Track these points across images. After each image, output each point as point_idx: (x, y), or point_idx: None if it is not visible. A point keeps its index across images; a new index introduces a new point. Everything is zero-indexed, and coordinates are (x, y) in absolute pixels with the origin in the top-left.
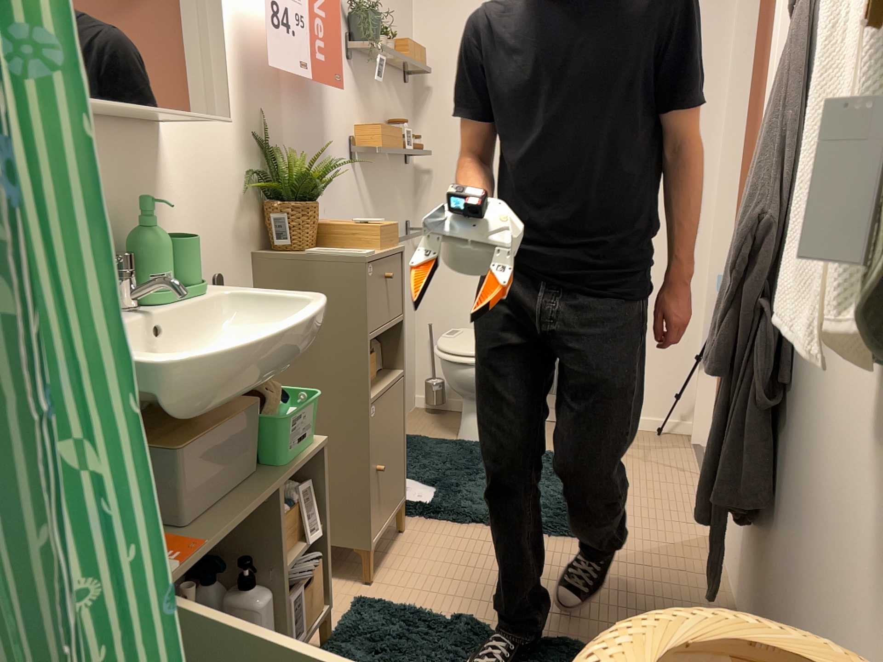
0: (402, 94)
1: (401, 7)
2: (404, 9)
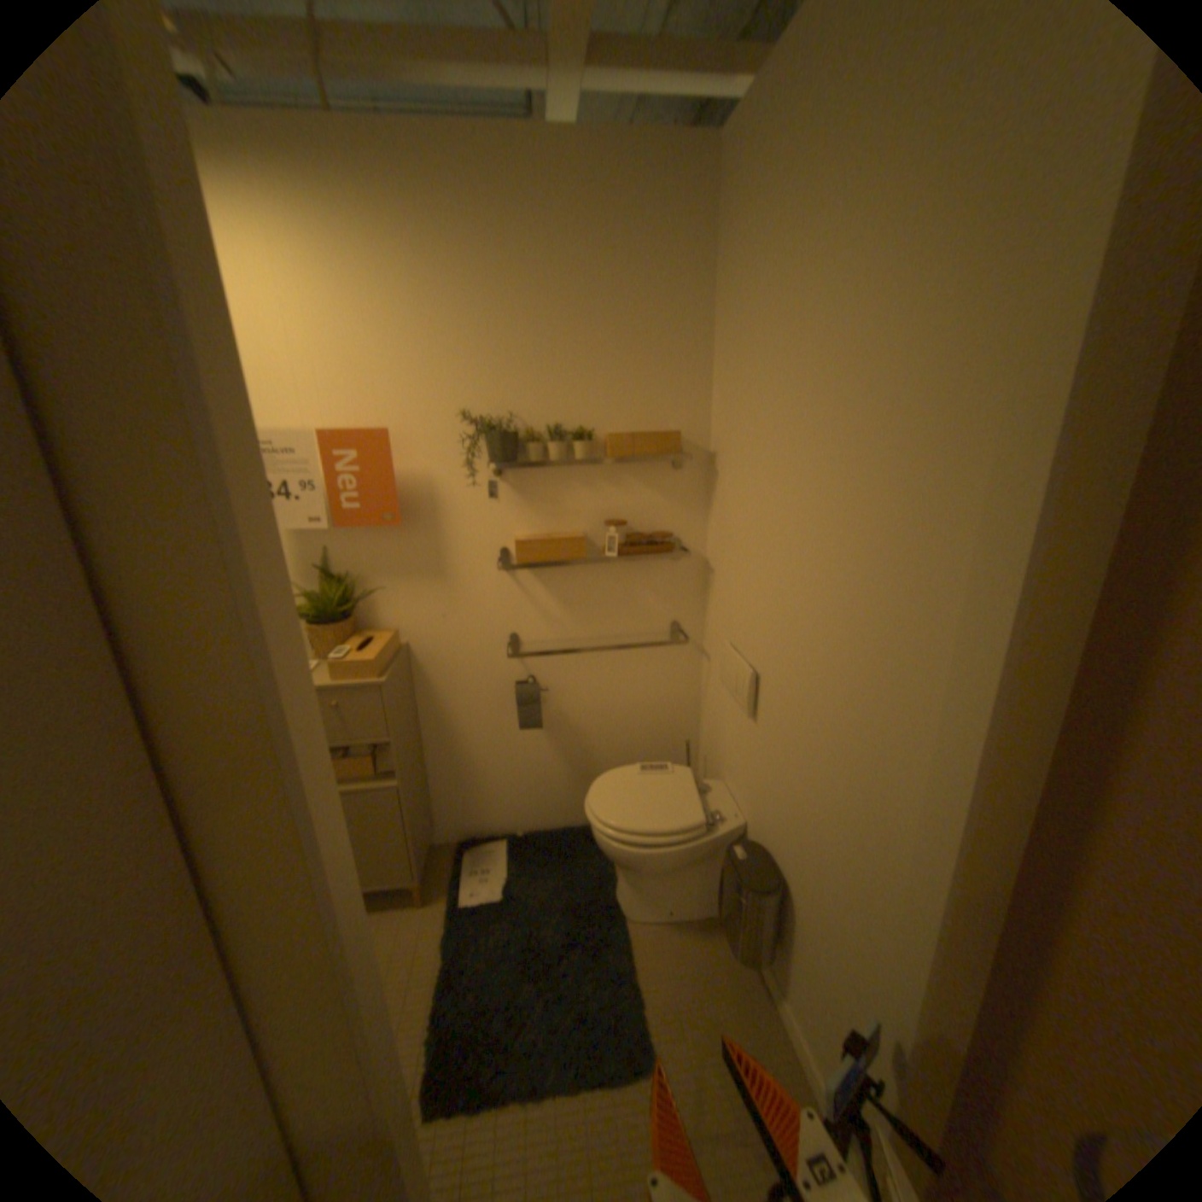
0: (664, 476)
1: (665, 370)
2: (673, 370)
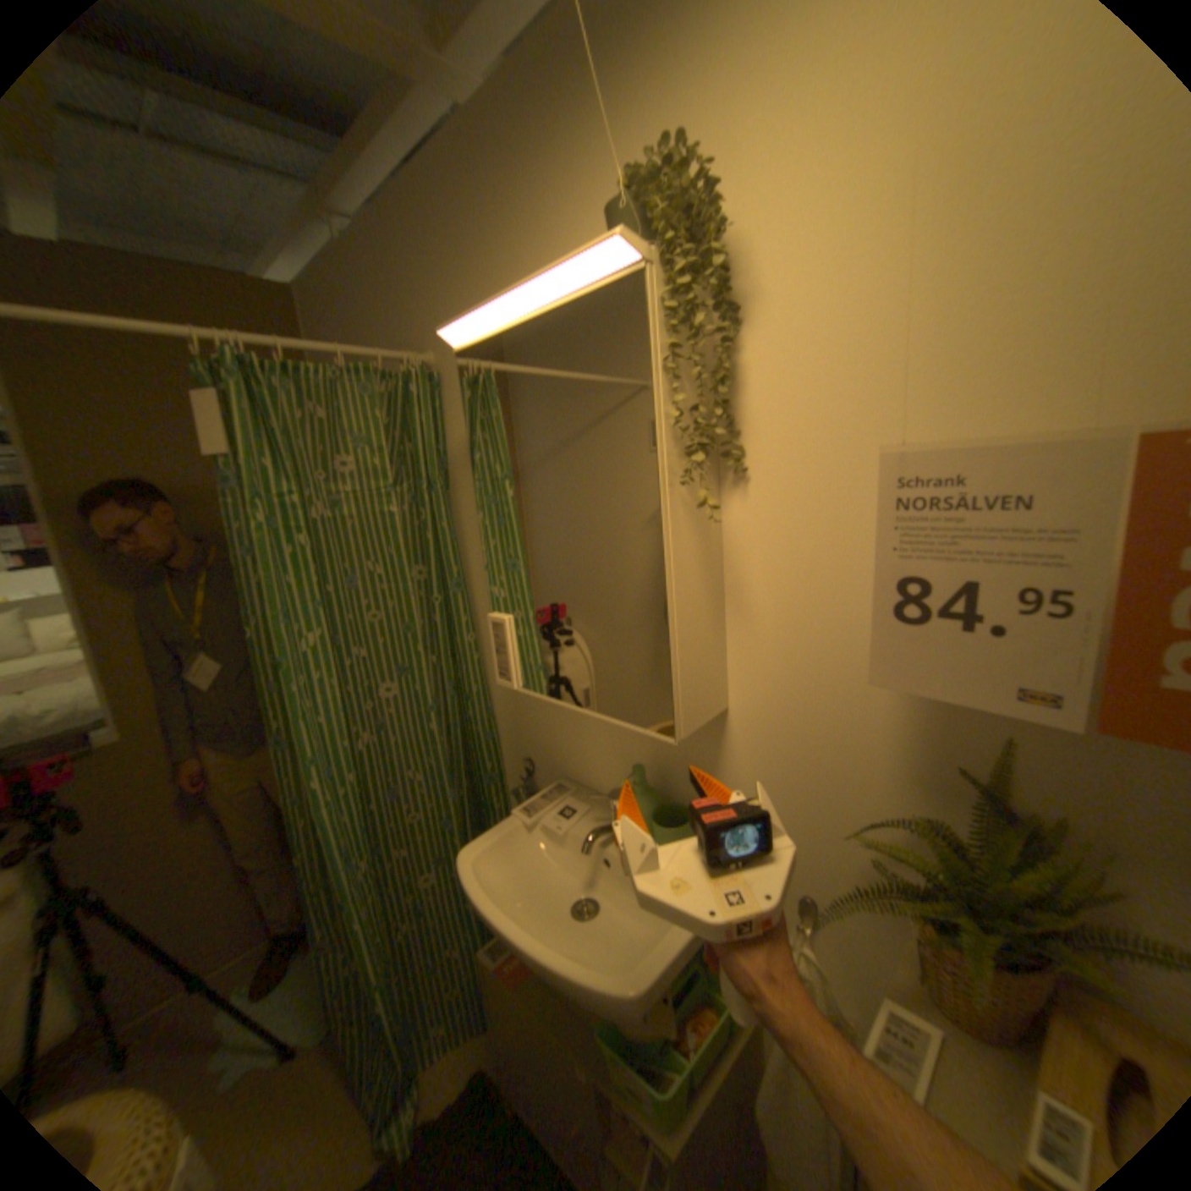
0: None
1: None
2: None
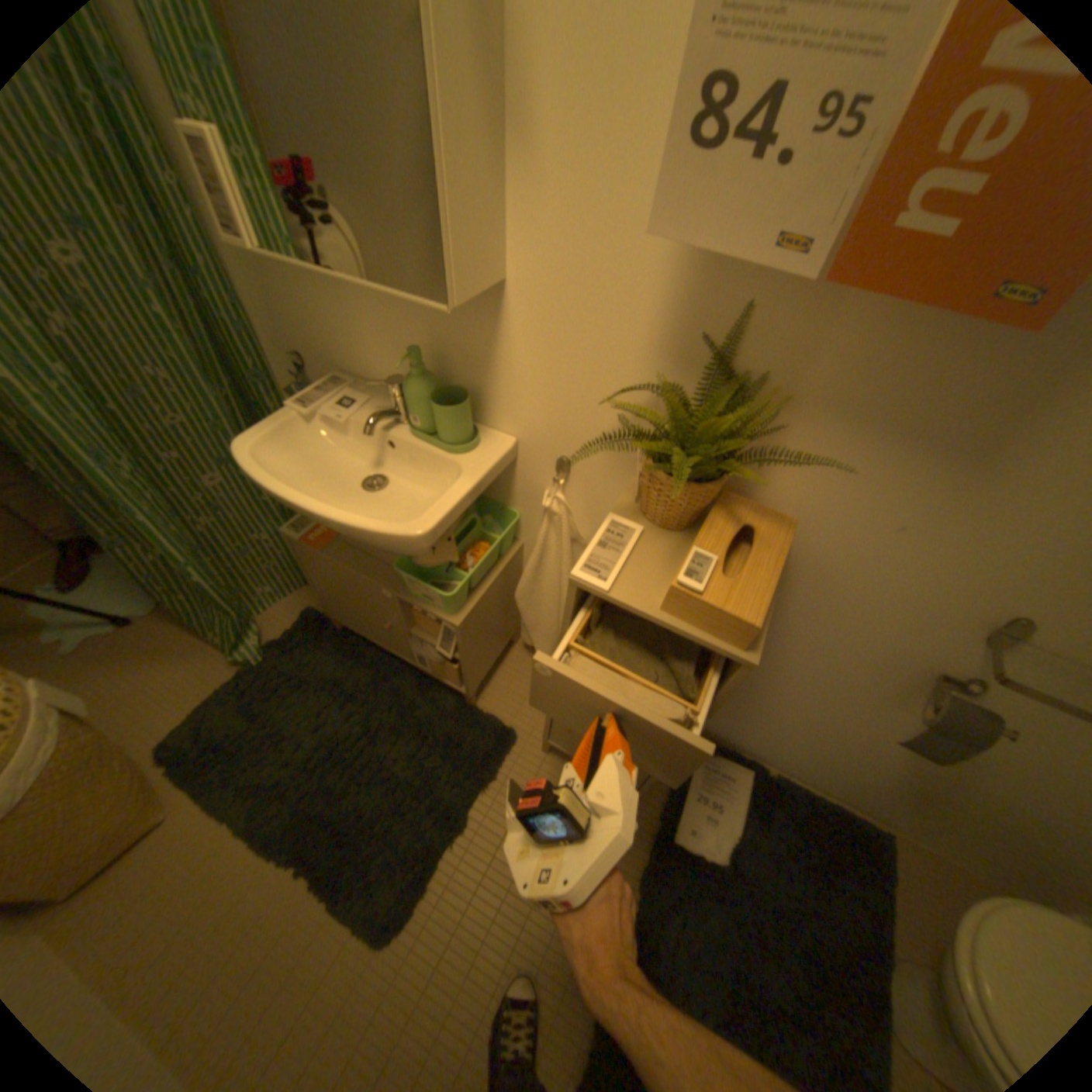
0: None
1: None
2: None
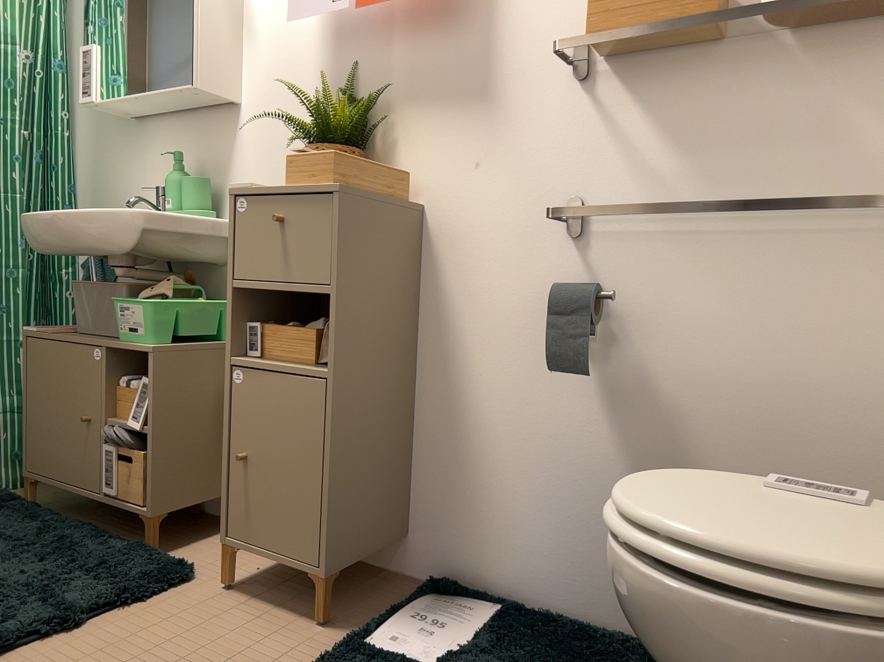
0: None
1: None
2: None
